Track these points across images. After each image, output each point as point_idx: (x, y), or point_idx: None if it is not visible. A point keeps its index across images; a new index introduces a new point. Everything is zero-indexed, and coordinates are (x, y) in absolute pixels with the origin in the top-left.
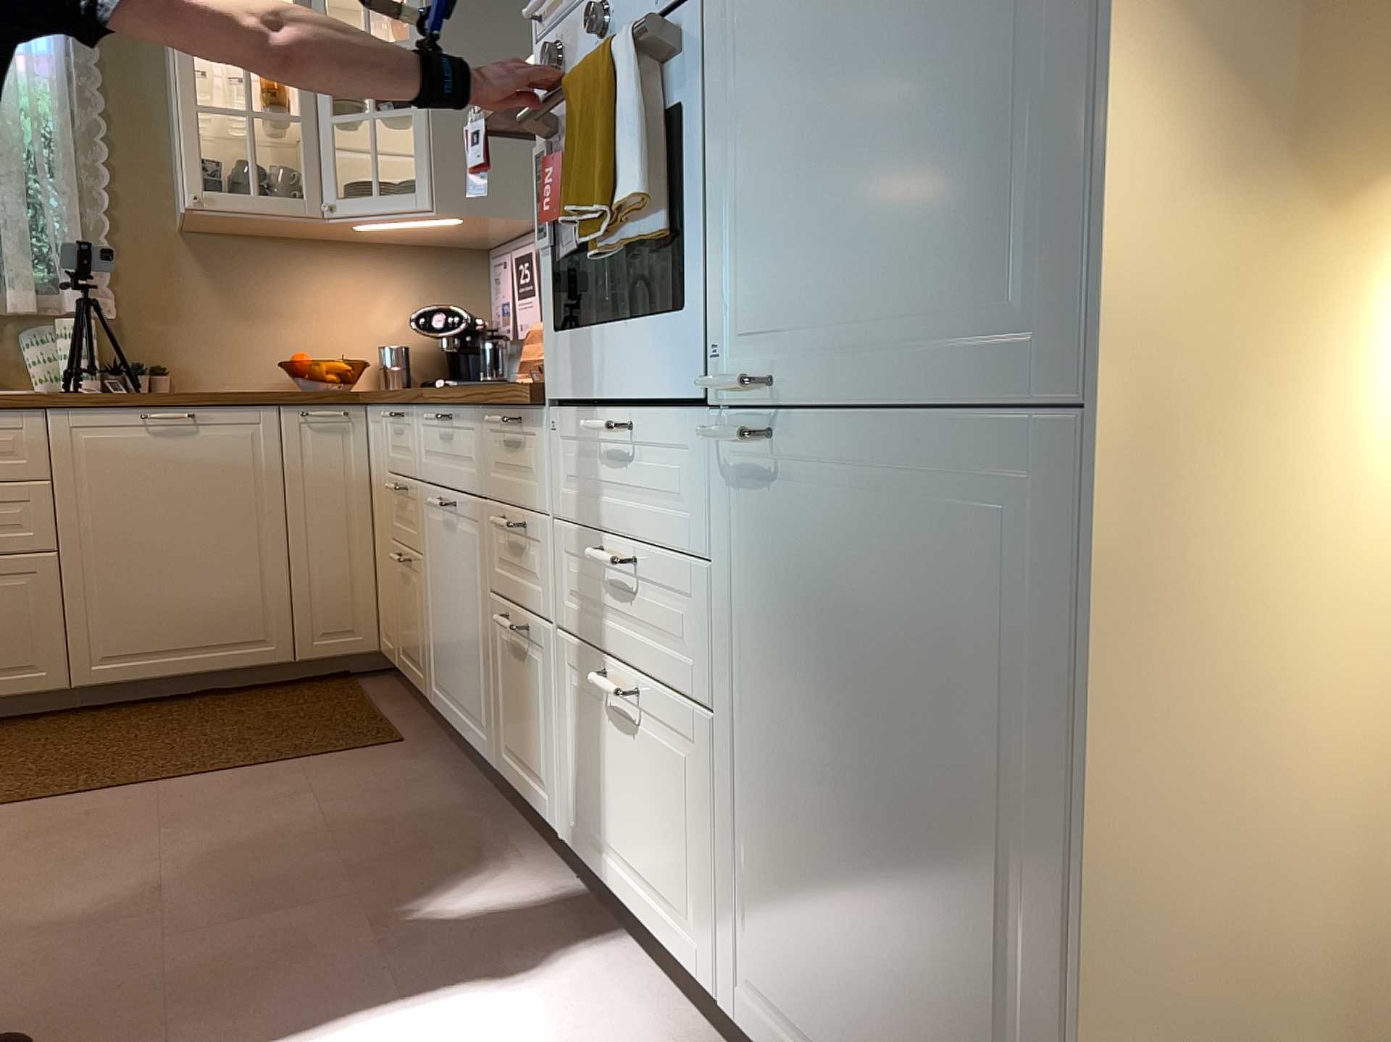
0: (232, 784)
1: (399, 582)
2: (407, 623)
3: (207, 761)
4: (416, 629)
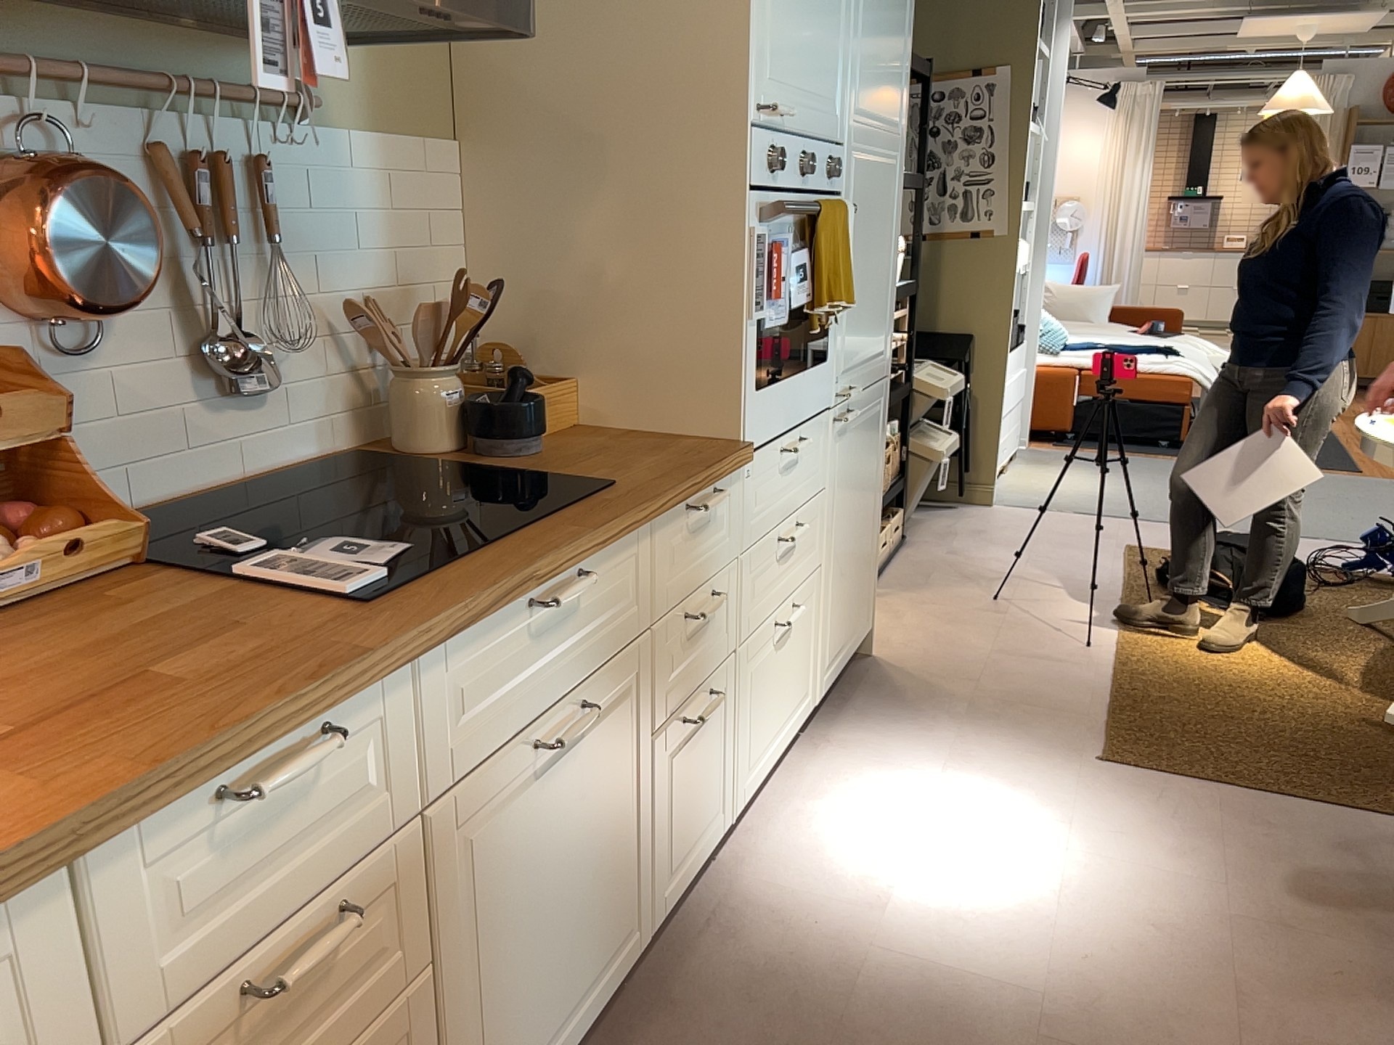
0: None
1: None
2: None
3: None
4: None
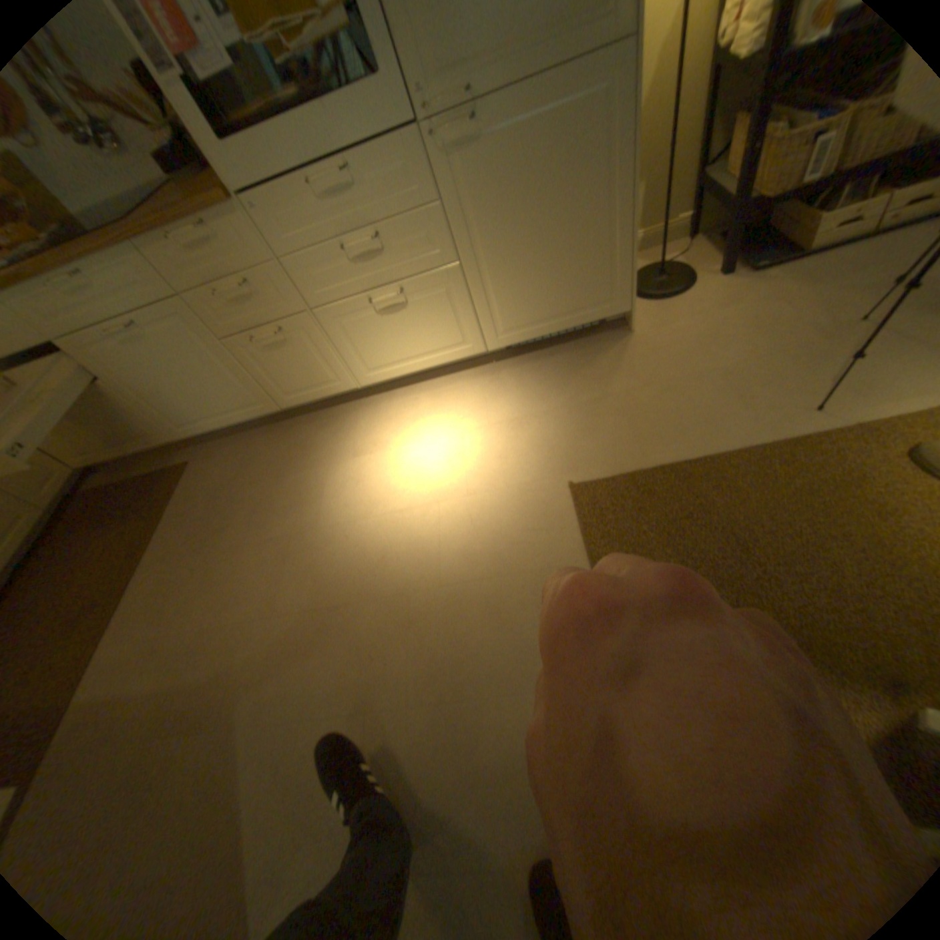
0: (170, 532)
1: (70, 419)
2: (109, 428)
3: (129, 549)
4: (126, 423)
